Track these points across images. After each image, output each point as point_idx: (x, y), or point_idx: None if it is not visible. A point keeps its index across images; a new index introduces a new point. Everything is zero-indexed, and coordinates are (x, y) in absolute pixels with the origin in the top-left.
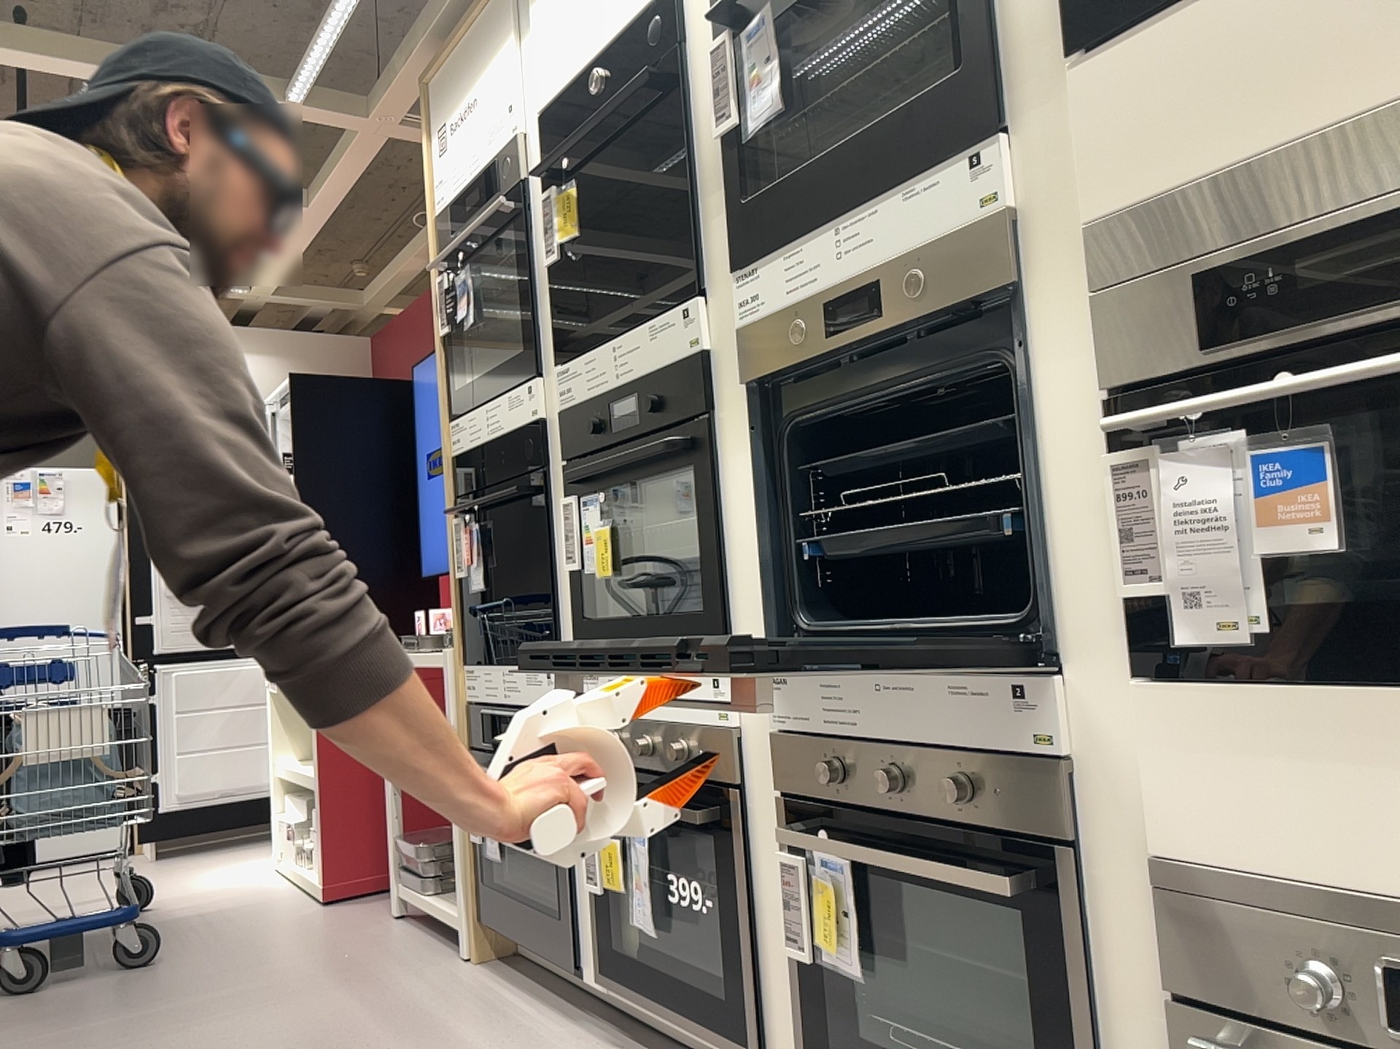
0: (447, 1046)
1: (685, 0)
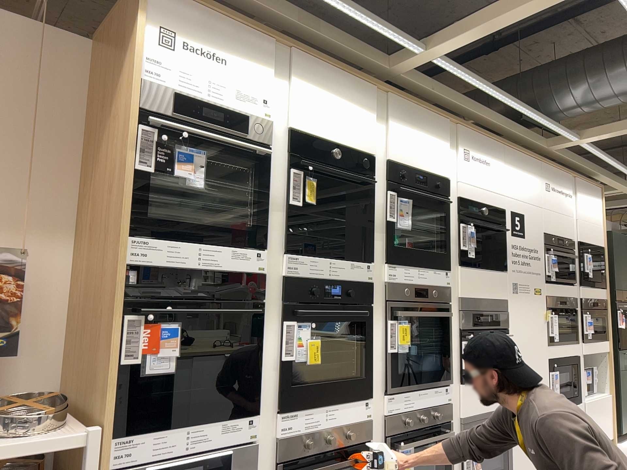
0: None
1: (372, 165)
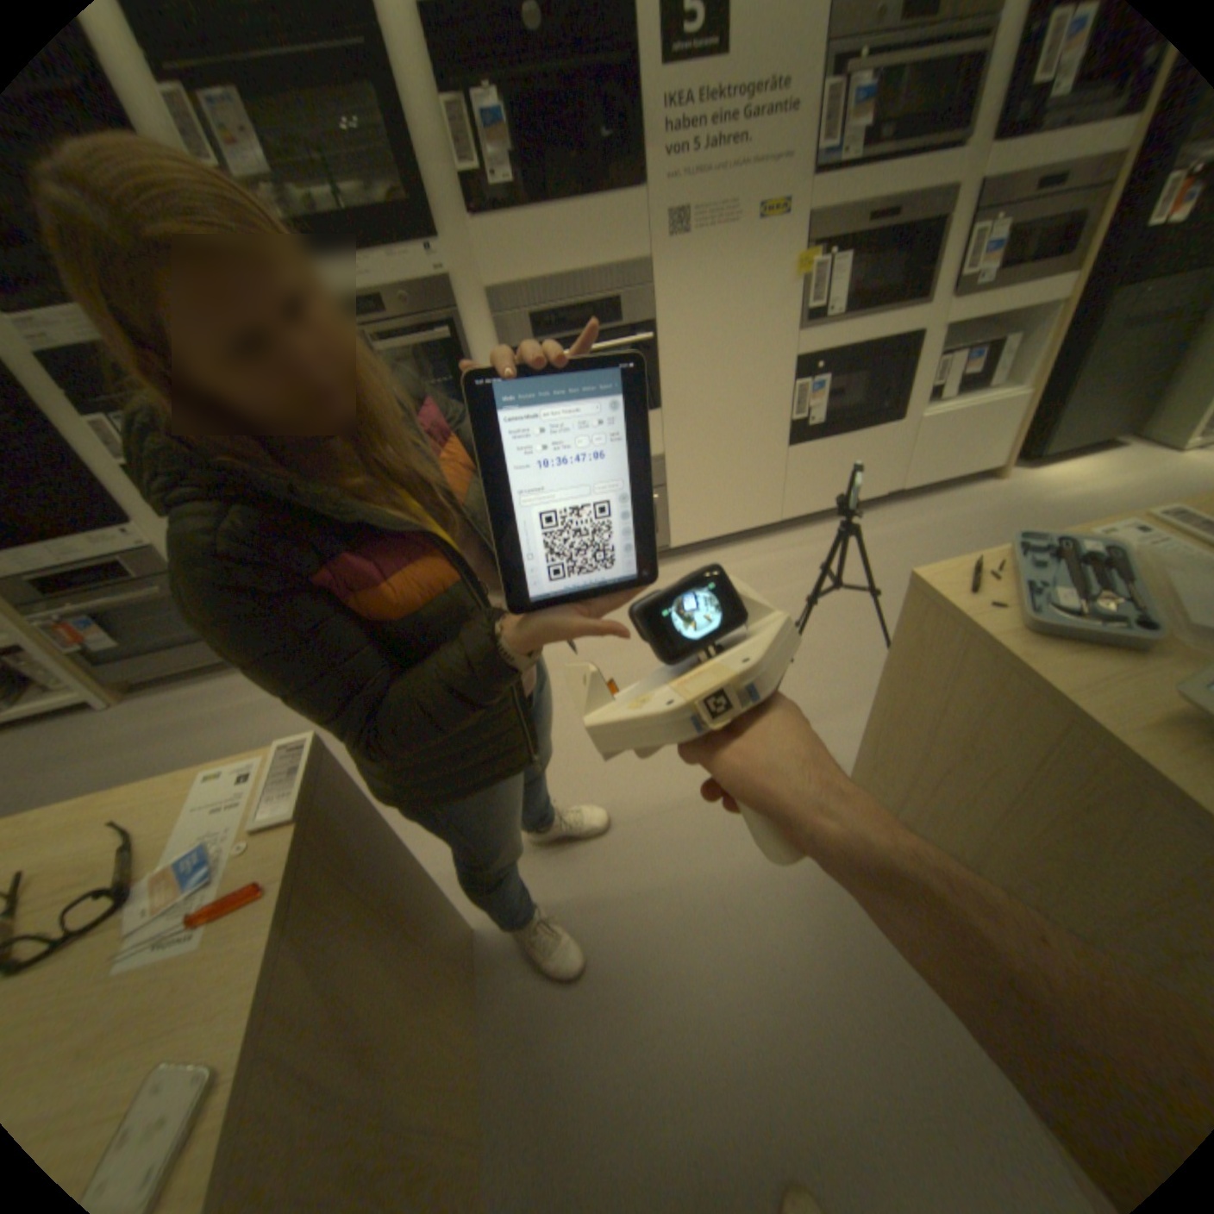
0: (202, 723)
1: None
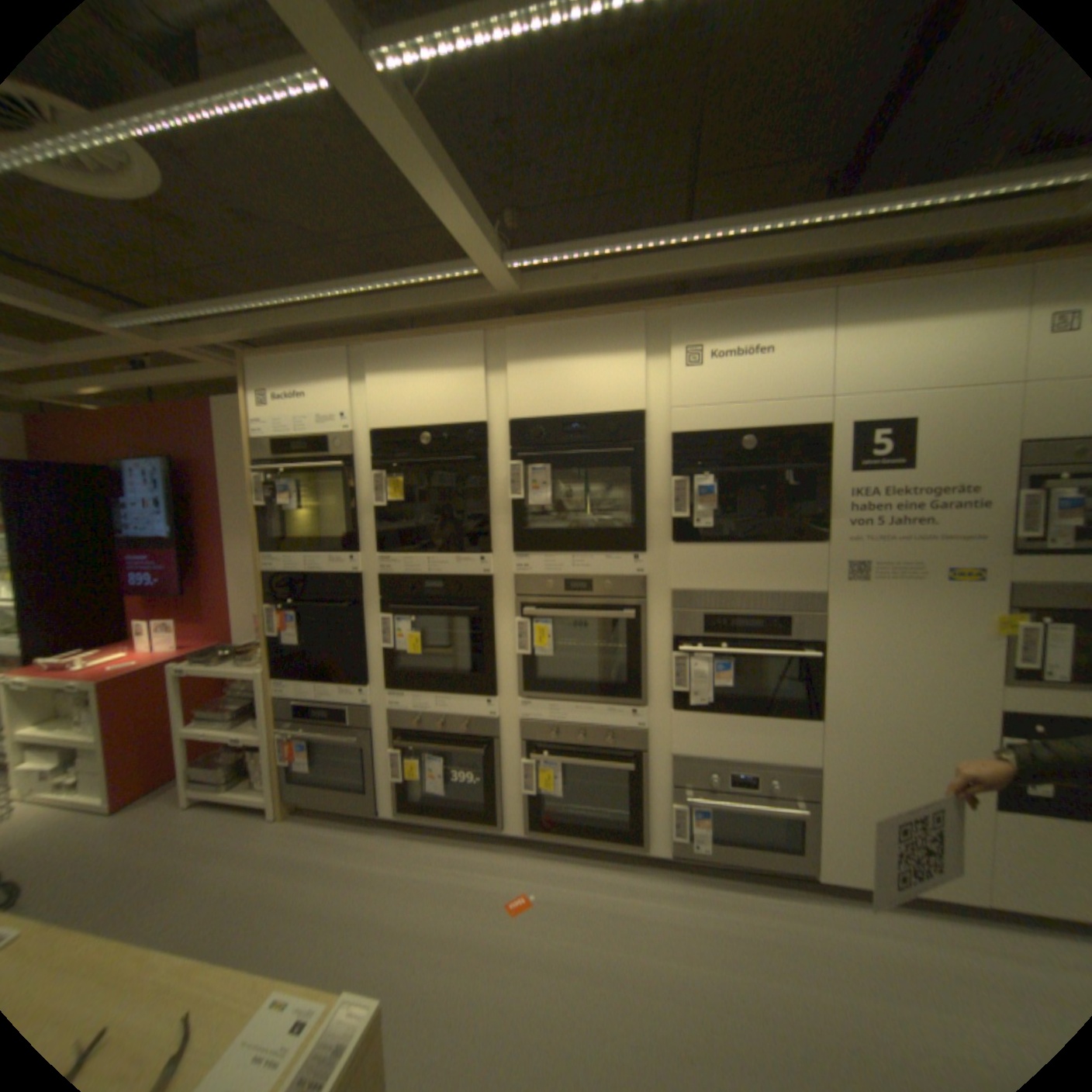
0: (322, 873)
1: (491, 432)
